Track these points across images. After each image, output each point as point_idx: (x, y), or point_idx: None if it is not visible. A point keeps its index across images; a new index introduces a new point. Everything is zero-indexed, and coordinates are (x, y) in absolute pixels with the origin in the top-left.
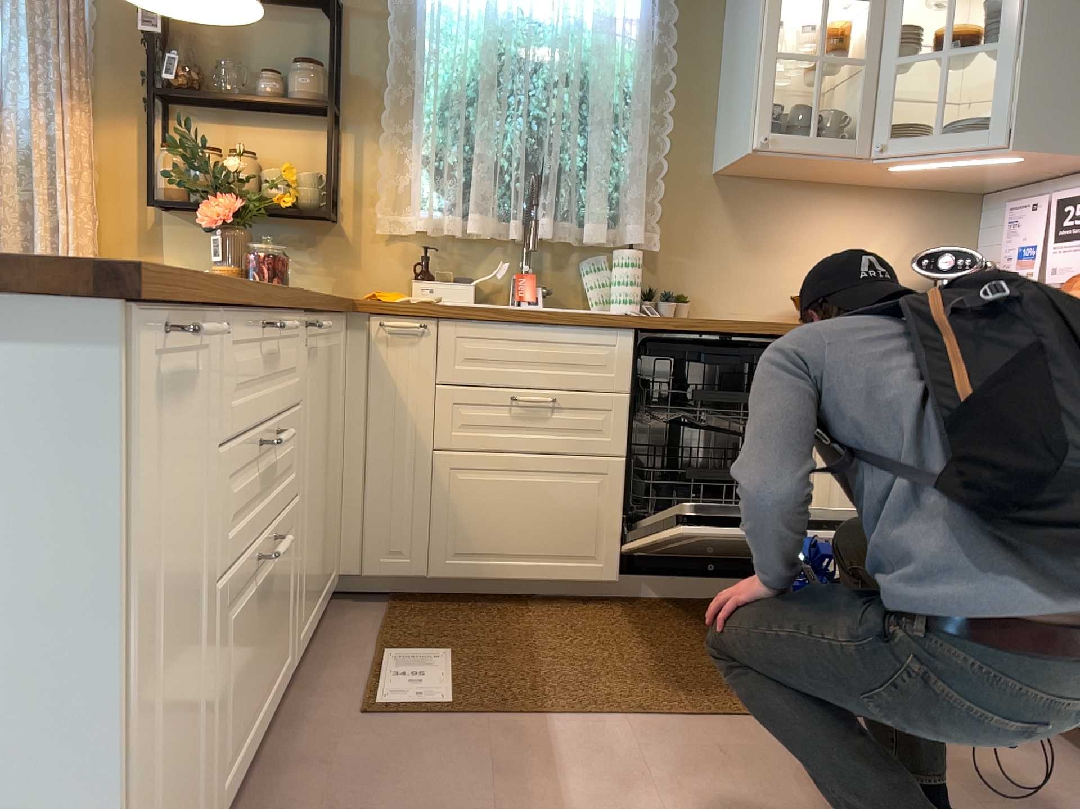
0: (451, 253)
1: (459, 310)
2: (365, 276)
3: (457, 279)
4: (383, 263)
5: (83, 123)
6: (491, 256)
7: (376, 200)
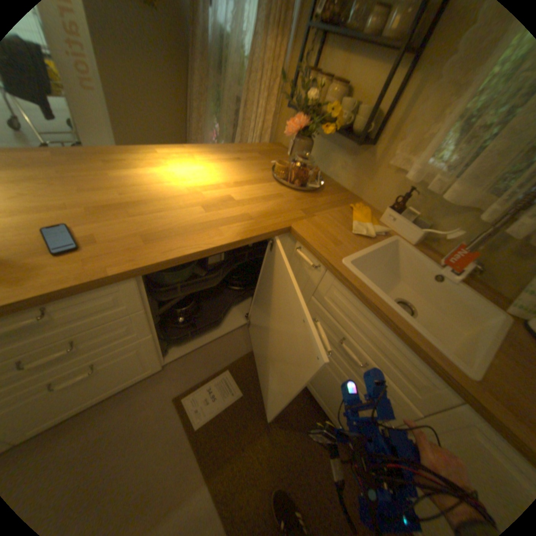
0: (433, 199)
1: (341, 276)
2: (372, 187)
3: (418, 221)
4: (386, 184)
5: (280, 44)
6: (463, 216)
7: (406, 138)
